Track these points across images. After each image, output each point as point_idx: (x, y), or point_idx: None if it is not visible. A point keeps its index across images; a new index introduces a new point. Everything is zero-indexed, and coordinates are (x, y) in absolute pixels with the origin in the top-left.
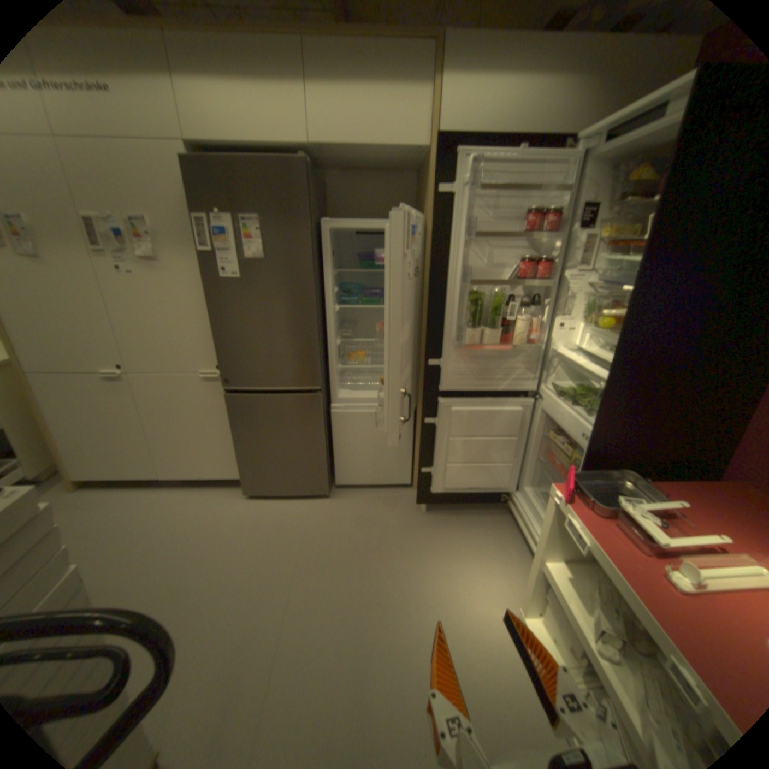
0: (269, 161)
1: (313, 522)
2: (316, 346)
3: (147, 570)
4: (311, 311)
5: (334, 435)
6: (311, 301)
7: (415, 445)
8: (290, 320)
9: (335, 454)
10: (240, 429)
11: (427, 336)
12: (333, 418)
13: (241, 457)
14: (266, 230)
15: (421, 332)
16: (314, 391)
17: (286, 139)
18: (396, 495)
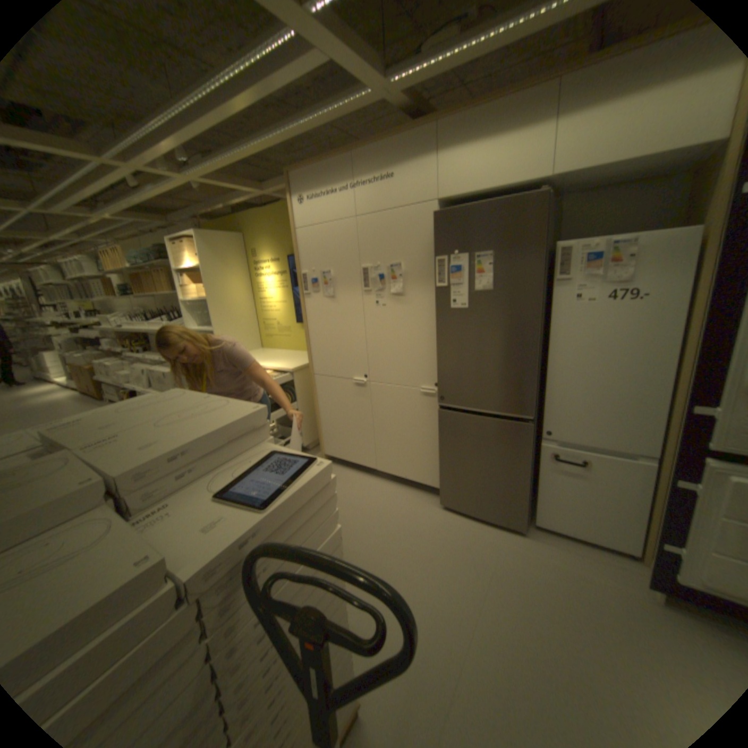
0: (510, 200)
1: (506, 557)
2: (534, 374)
3: (362, 542)
4: (534, 338)
5: (541, 470)
6: (535, 329)
7: (654, 510)
8: (509, 347)
9: (539, 491)
10: (447, 443)
11: (696, 376)
12: (541, 452)
13: (443, 468)
14: (498, 263)
15: (682, 369)
16: (524, 419)
17: (529, 176)
18: (617, 564)
